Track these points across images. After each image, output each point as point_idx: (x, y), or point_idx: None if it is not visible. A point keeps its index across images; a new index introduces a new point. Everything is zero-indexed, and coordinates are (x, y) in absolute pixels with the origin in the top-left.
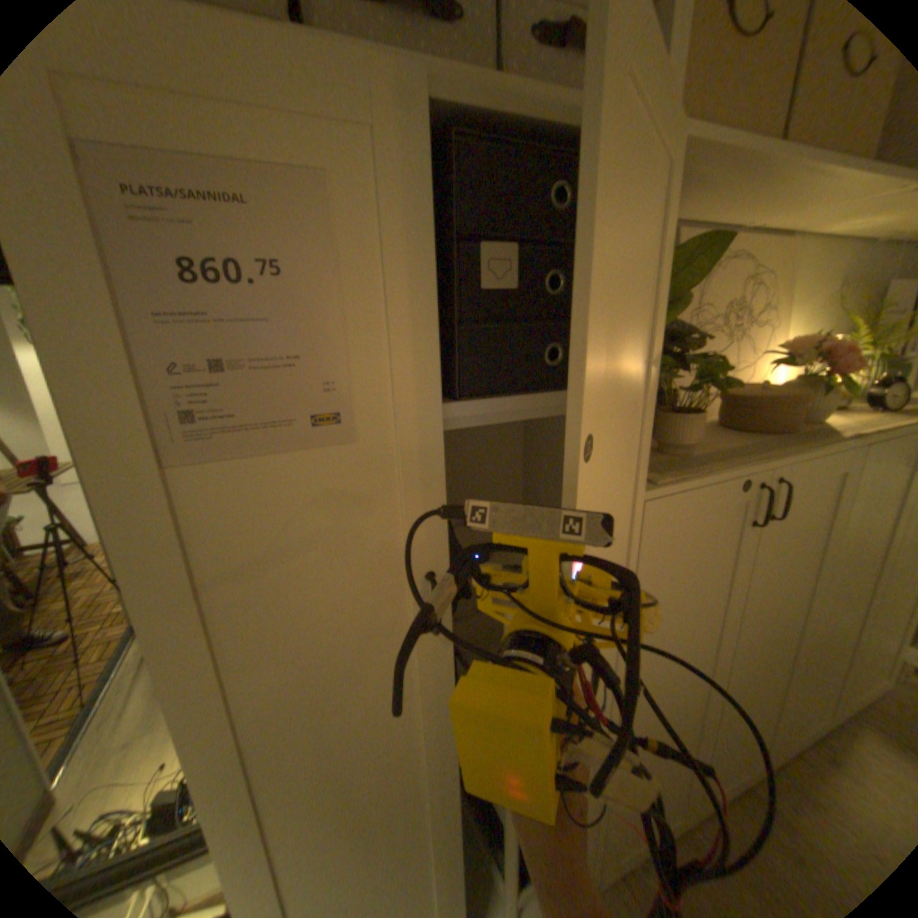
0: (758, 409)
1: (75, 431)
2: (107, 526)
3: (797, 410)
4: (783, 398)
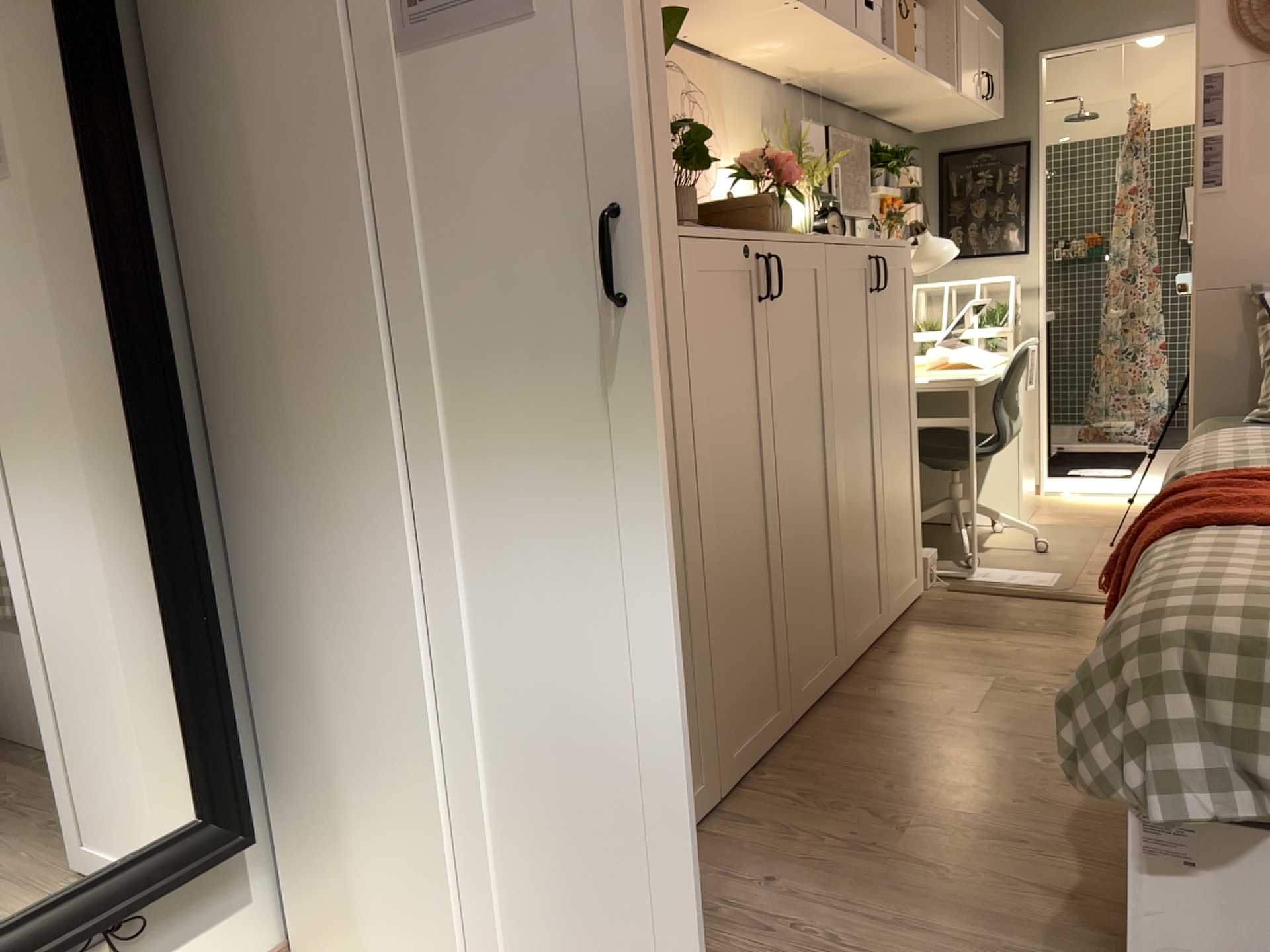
0: (731, 213)
1: (358, 21)
2: (370, 107)
3: (762, 211)
4: (748, 199)
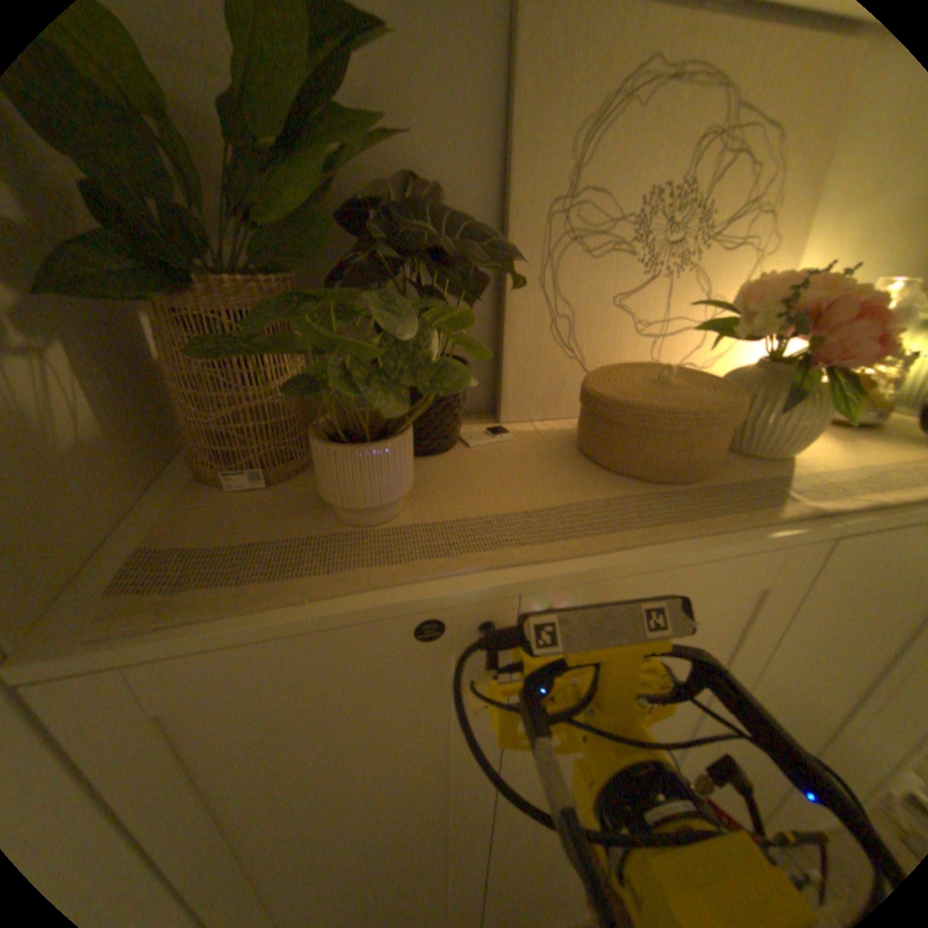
0: (620, 425)
1: None
2: None
3: (696, 437)
4: (668, 409)
